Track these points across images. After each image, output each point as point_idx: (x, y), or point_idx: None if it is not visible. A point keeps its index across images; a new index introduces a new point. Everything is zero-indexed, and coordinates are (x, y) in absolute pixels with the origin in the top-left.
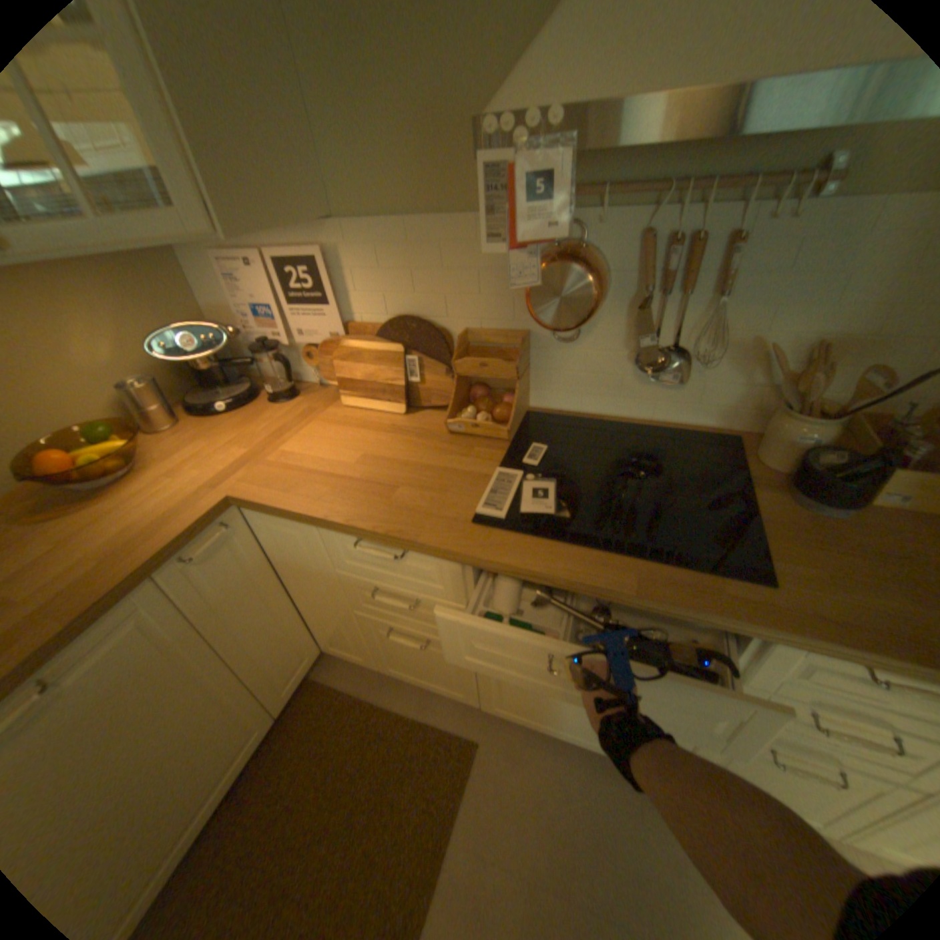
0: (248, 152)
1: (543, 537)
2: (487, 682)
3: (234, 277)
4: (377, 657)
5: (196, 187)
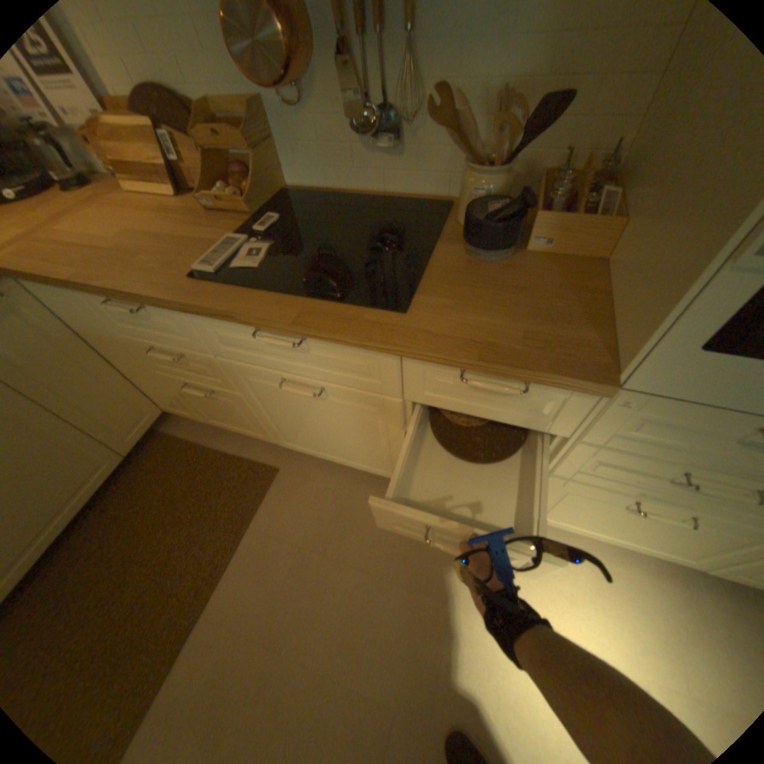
0: None
1: (239, 285)
2: (267, 421)
3: None
4: (196, 411)
5: None
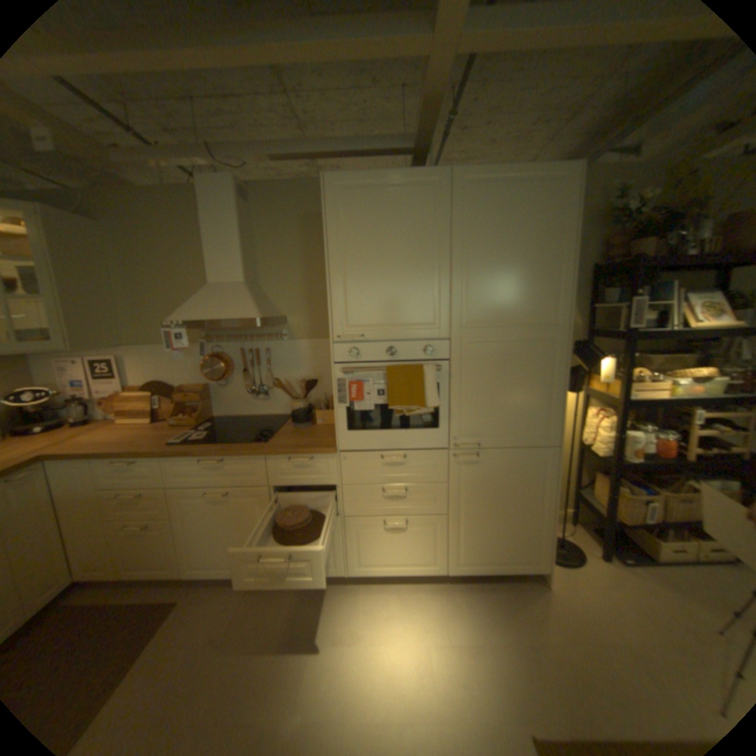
0: (89, 326)
1: (194, 445)
2: (181, 547)
3: (66, 370)
4: (116, 563)
5: (65, 336)
